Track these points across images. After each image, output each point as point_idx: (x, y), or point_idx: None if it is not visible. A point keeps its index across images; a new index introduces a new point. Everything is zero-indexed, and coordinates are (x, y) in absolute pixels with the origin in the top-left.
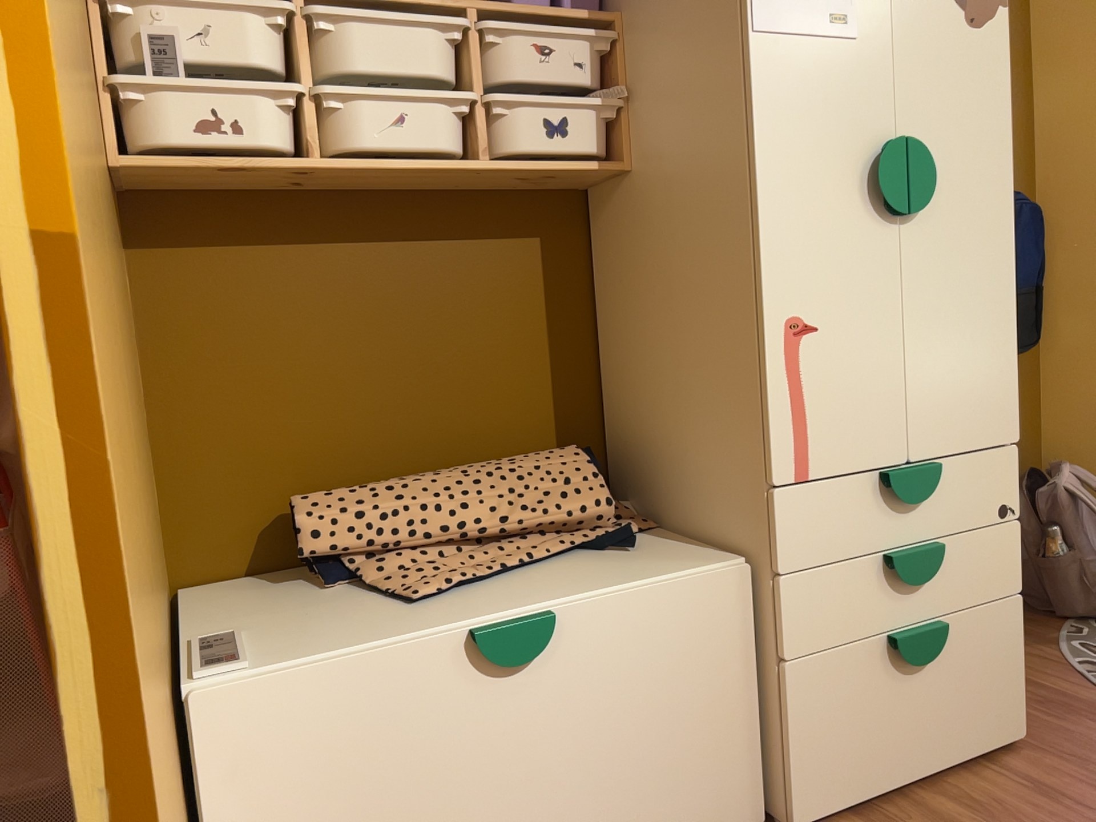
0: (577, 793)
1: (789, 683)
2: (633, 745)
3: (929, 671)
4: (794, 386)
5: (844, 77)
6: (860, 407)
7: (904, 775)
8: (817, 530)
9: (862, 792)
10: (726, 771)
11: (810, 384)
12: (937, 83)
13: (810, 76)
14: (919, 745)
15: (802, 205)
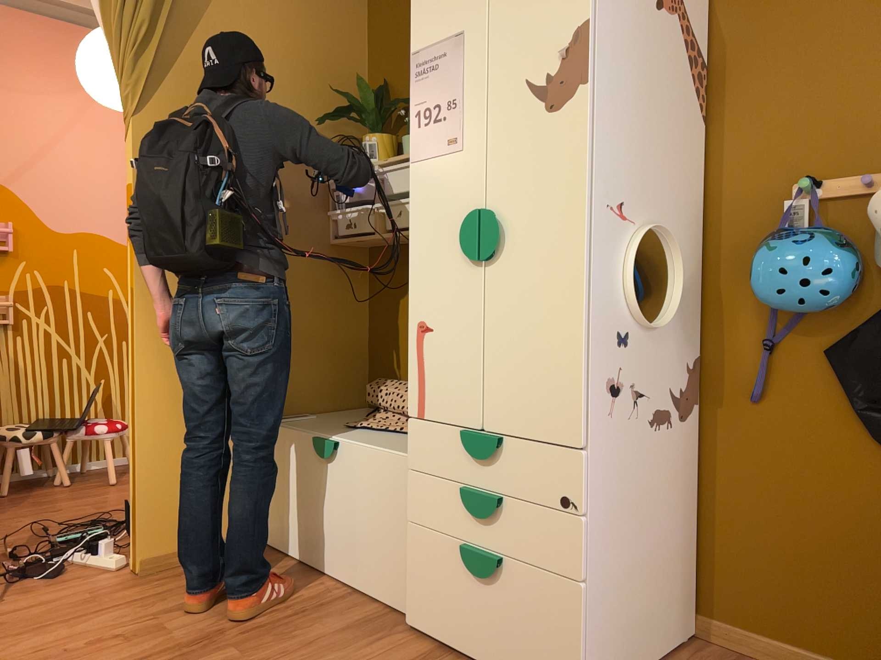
0: (341, 530)
1: (406, 533)
2: (360, 523)
3: (492, 590)
4: (418, 360)
5: (454, 175)
6: (452, 382)
7: (470, 650)
8: (426, 451)
9: (442, 635)
10: (395, 569)
11: (426, 361)
12: (518, 162)
13: (436, 178)
14: (482, 638)
15: (427, 254)
